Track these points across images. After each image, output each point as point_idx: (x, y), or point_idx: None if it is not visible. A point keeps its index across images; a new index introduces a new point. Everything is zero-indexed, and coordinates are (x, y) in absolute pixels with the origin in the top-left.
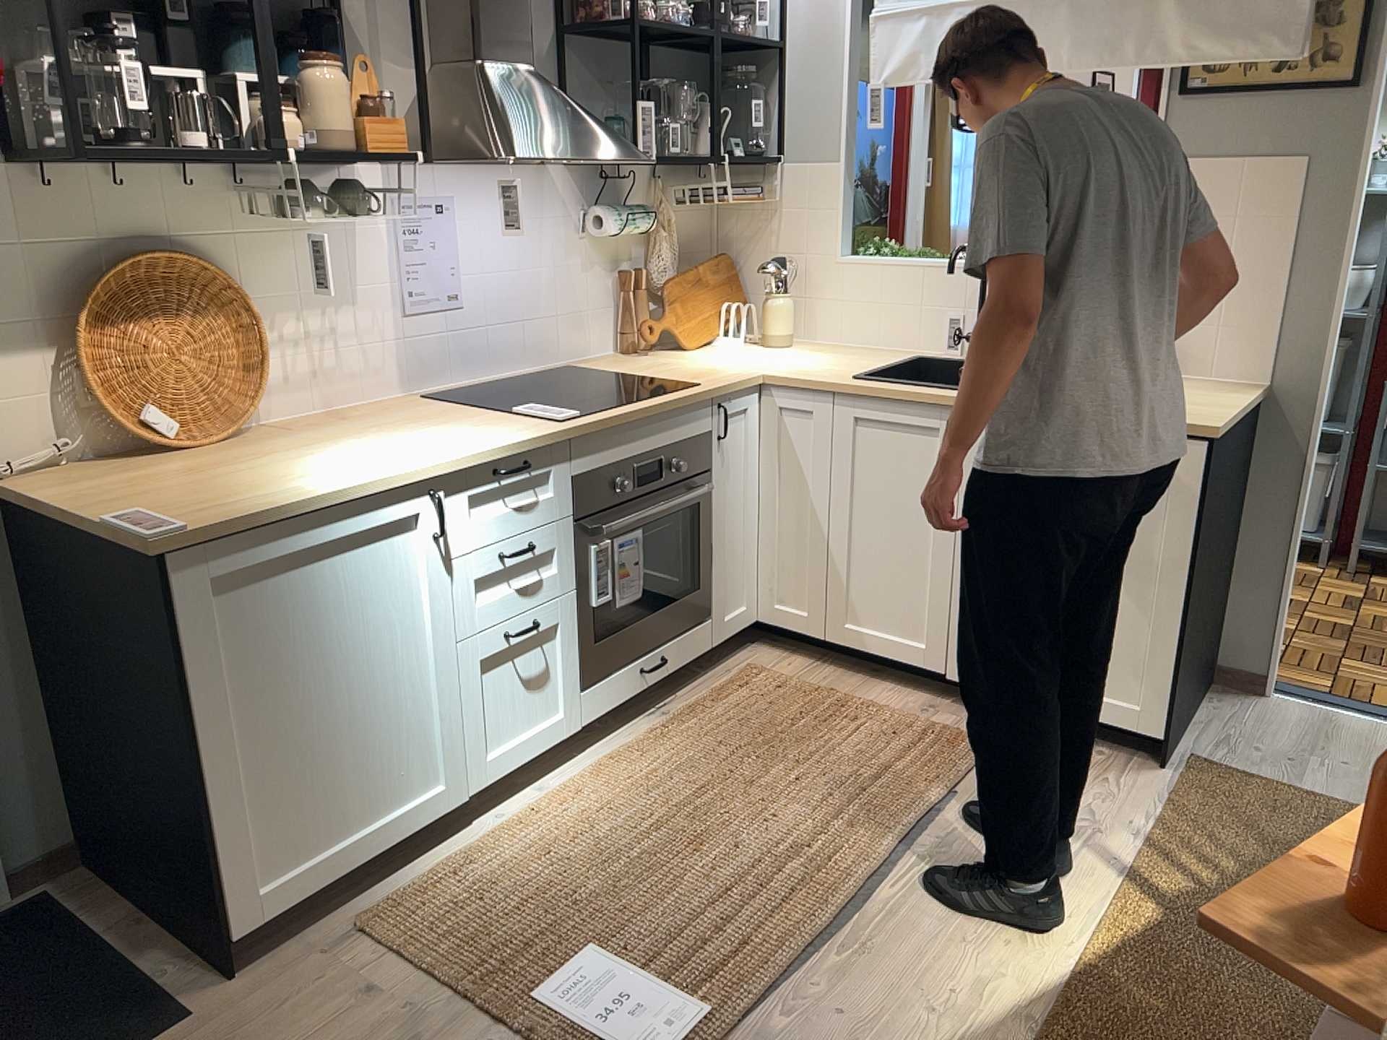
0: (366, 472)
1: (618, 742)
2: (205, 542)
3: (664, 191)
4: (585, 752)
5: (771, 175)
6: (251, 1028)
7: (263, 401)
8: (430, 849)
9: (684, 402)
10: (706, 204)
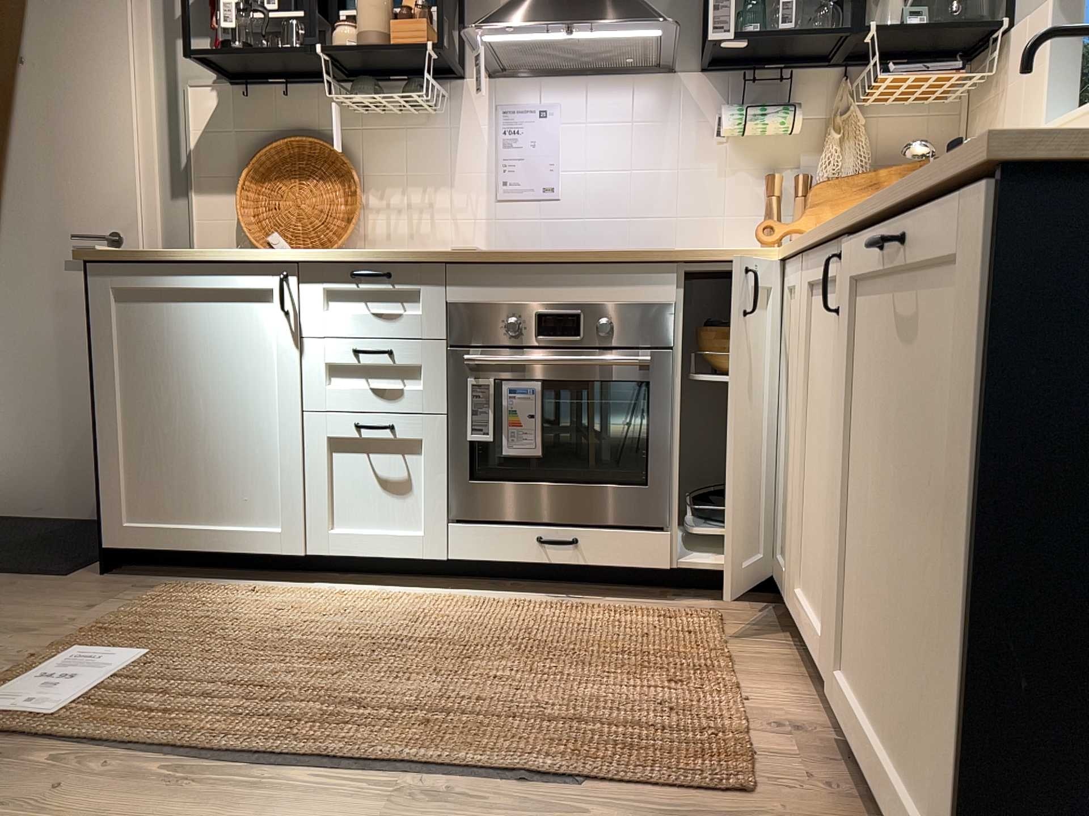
0: (249, 252)
1: (491, 598)
2: (113, 264)
3: (843, 92)
4: (460, 591)
5: (997, 51)
6: (52, 591)
7: (367, 248)
8: (272, 581)
9: (615, 257)
10: (924, 107)
